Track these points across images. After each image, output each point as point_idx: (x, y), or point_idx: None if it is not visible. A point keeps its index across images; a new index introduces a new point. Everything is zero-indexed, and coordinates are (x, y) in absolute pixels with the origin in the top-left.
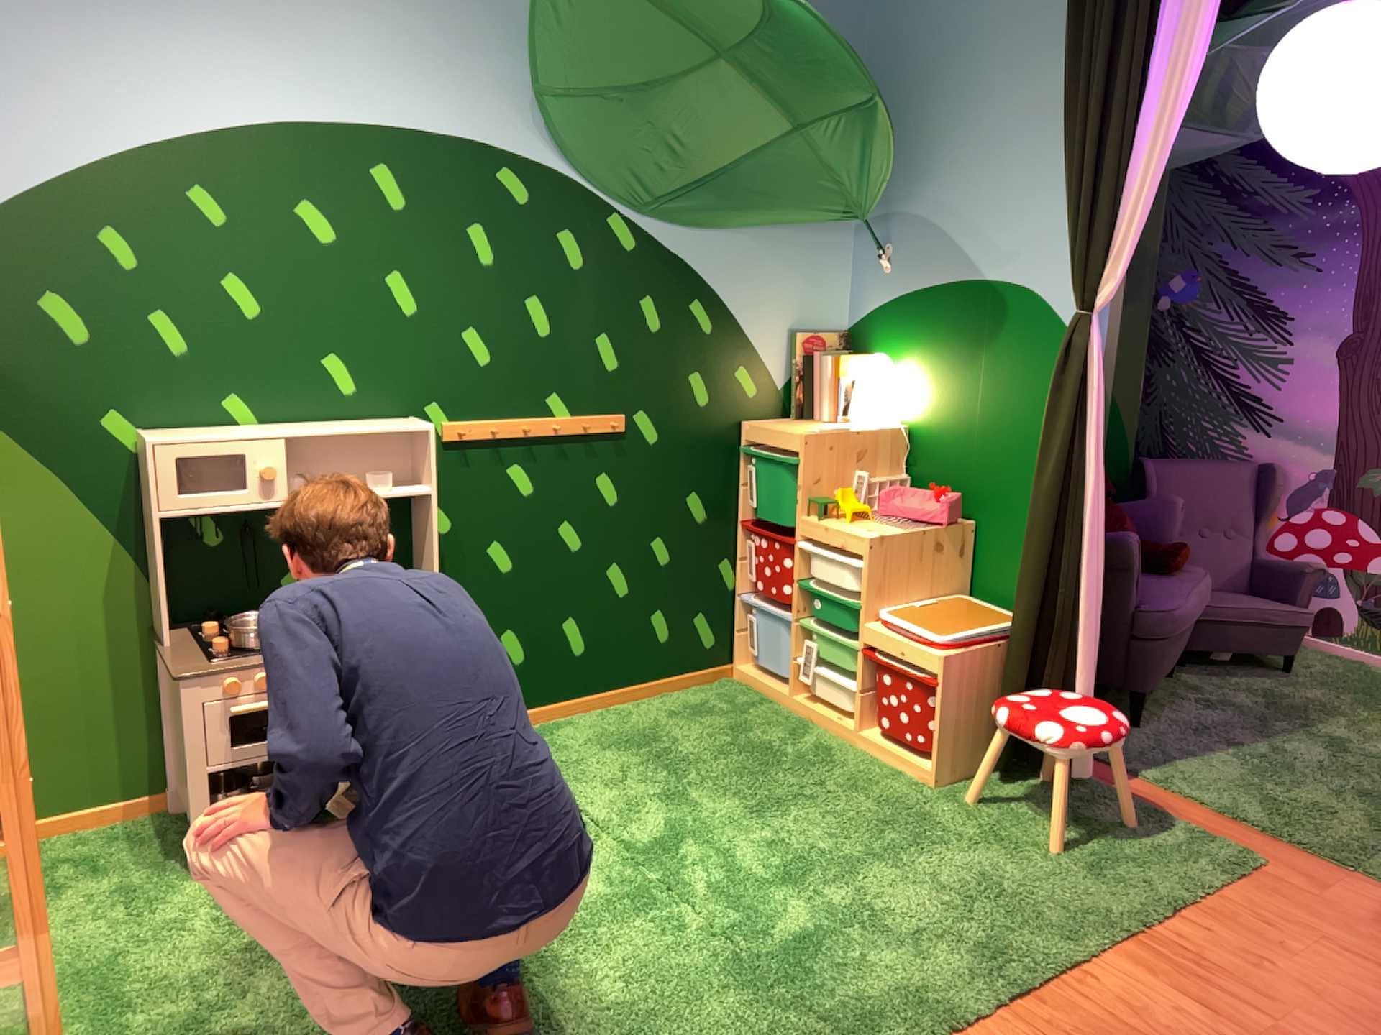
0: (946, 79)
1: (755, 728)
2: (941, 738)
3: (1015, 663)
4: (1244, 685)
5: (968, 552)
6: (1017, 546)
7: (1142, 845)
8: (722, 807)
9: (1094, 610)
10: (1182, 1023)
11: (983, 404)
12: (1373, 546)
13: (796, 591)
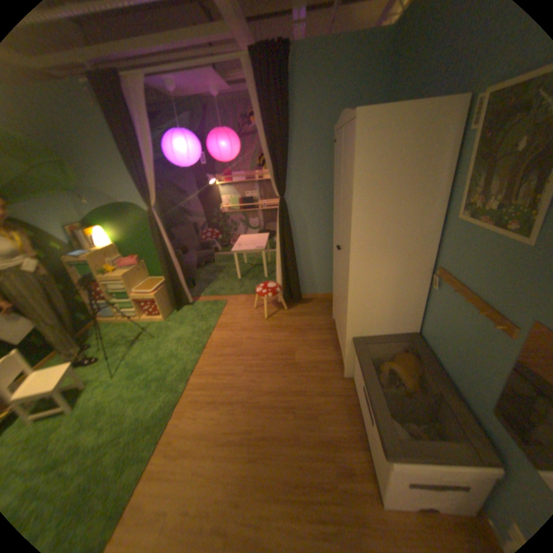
0: (79, 147)
1: (112, 332)
2: (161, 311)
3: (169, 288)
4: (209, 268)
5: (146, 268)
6: (157, 262)
7: (208, 310)
8: (117, 355)
9: (181, 271)
10: (229, 336)
11: (133, 233)
12: (219, 233)
13: (105, 295)
